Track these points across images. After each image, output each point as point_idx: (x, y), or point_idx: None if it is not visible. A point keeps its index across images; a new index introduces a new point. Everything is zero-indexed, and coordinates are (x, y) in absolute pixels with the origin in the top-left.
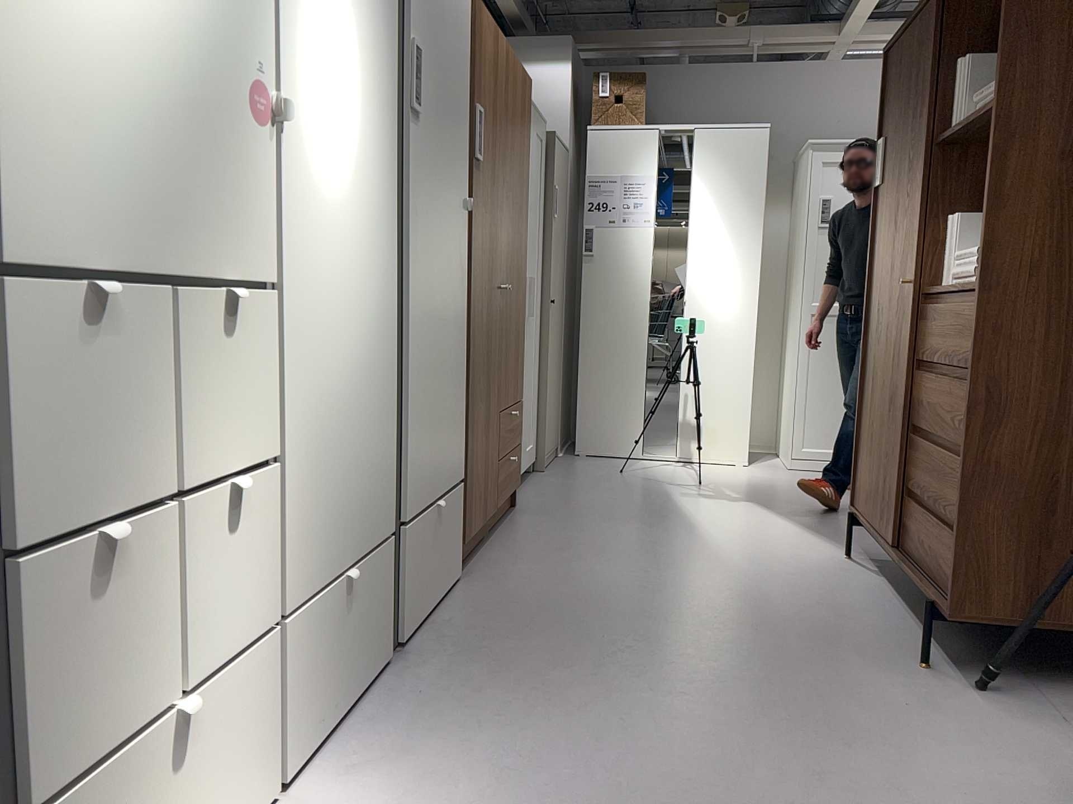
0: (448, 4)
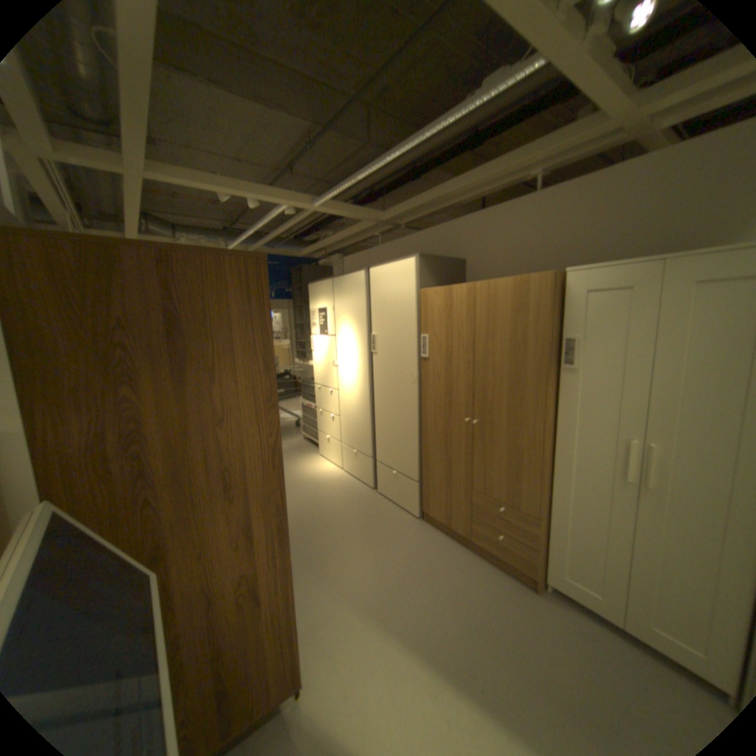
0: (397, 311)
